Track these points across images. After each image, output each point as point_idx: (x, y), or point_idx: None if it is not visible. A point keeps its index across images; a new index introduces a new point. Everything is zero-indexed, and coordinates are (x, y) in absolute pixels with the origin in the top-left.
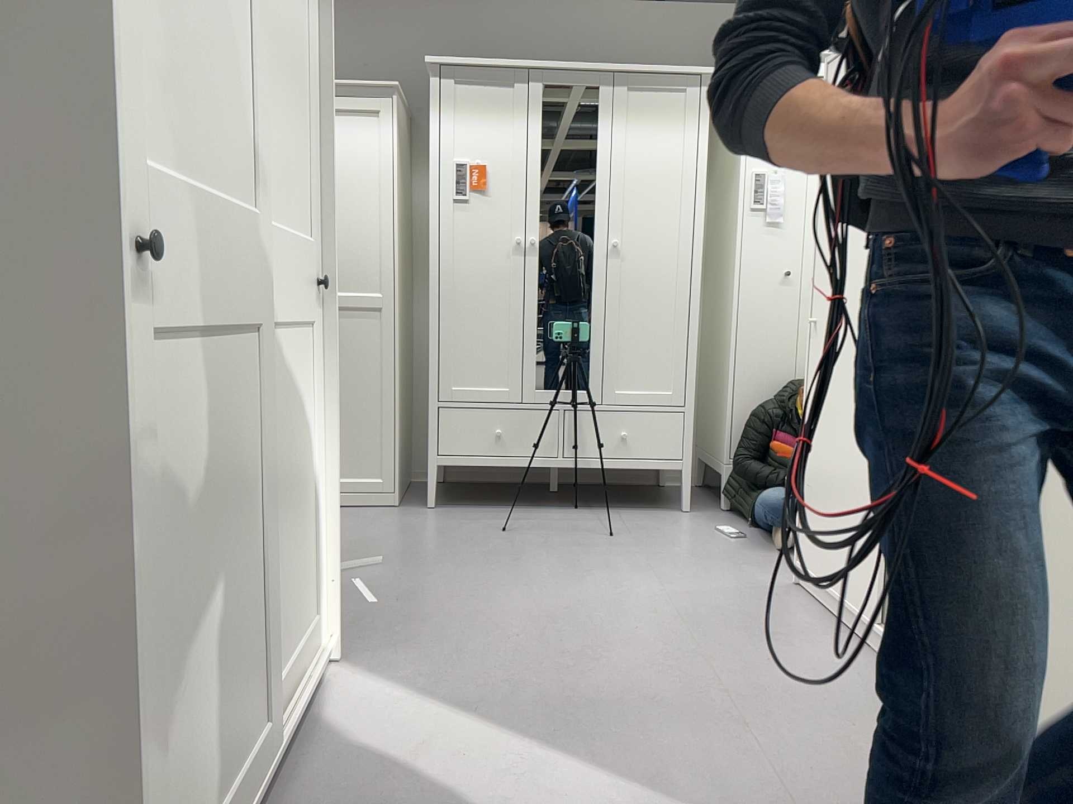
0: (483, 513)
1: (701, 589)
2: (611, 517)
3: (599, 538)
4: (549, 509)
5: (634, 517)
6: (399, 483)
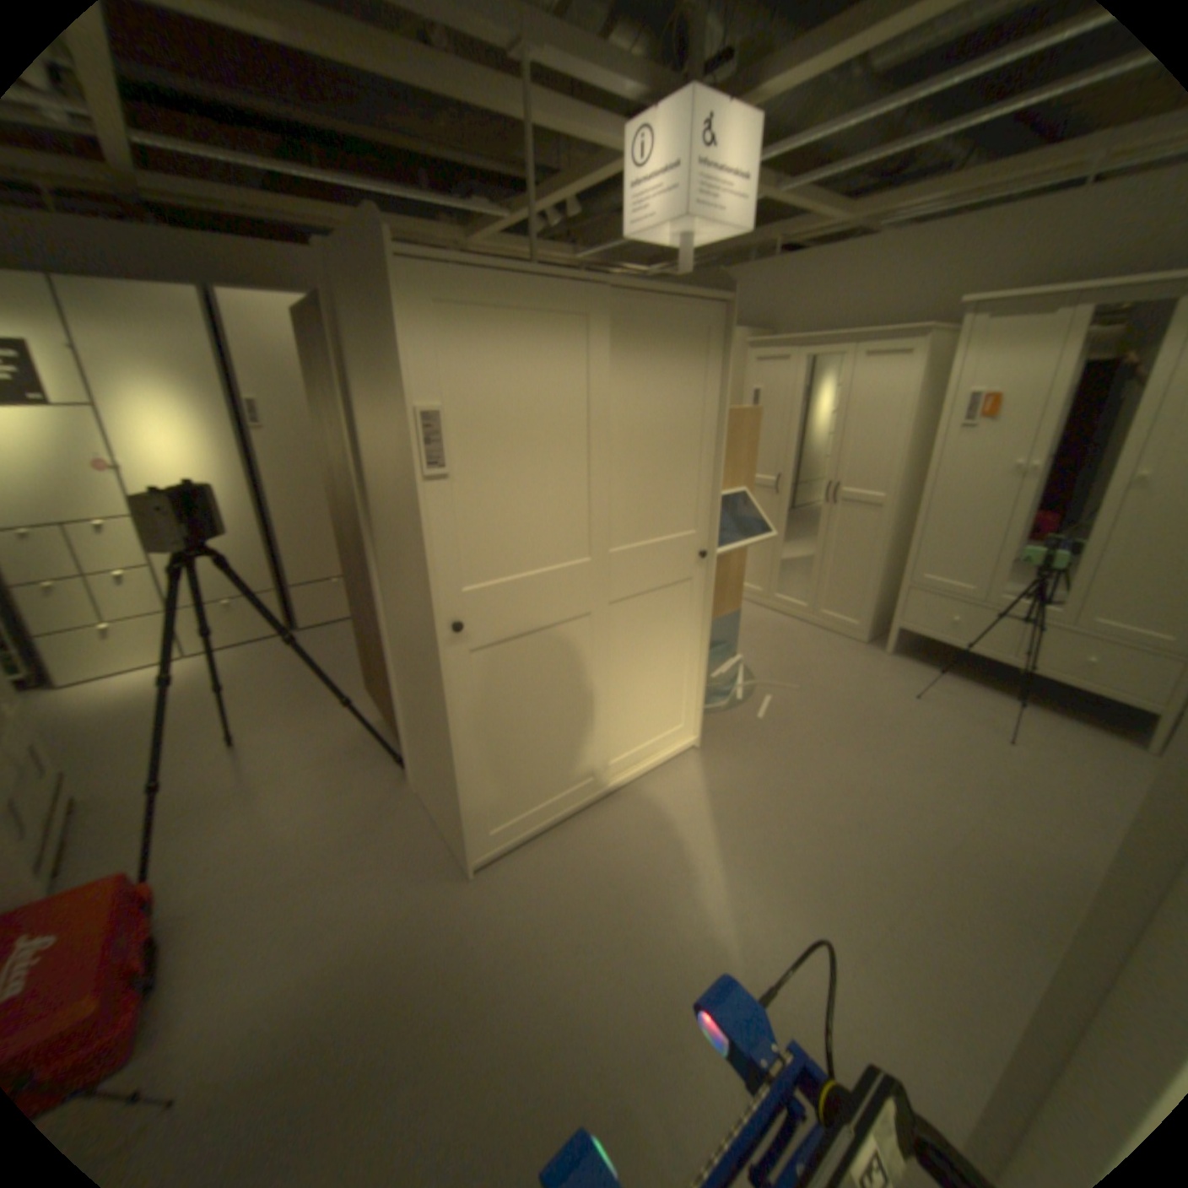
0: (927, 672)
1: (1026, 837)
2: (1047, 722)
3: (1000, 739)
4: (993, 691)
5: (1076, 733)
6: (874, 628)
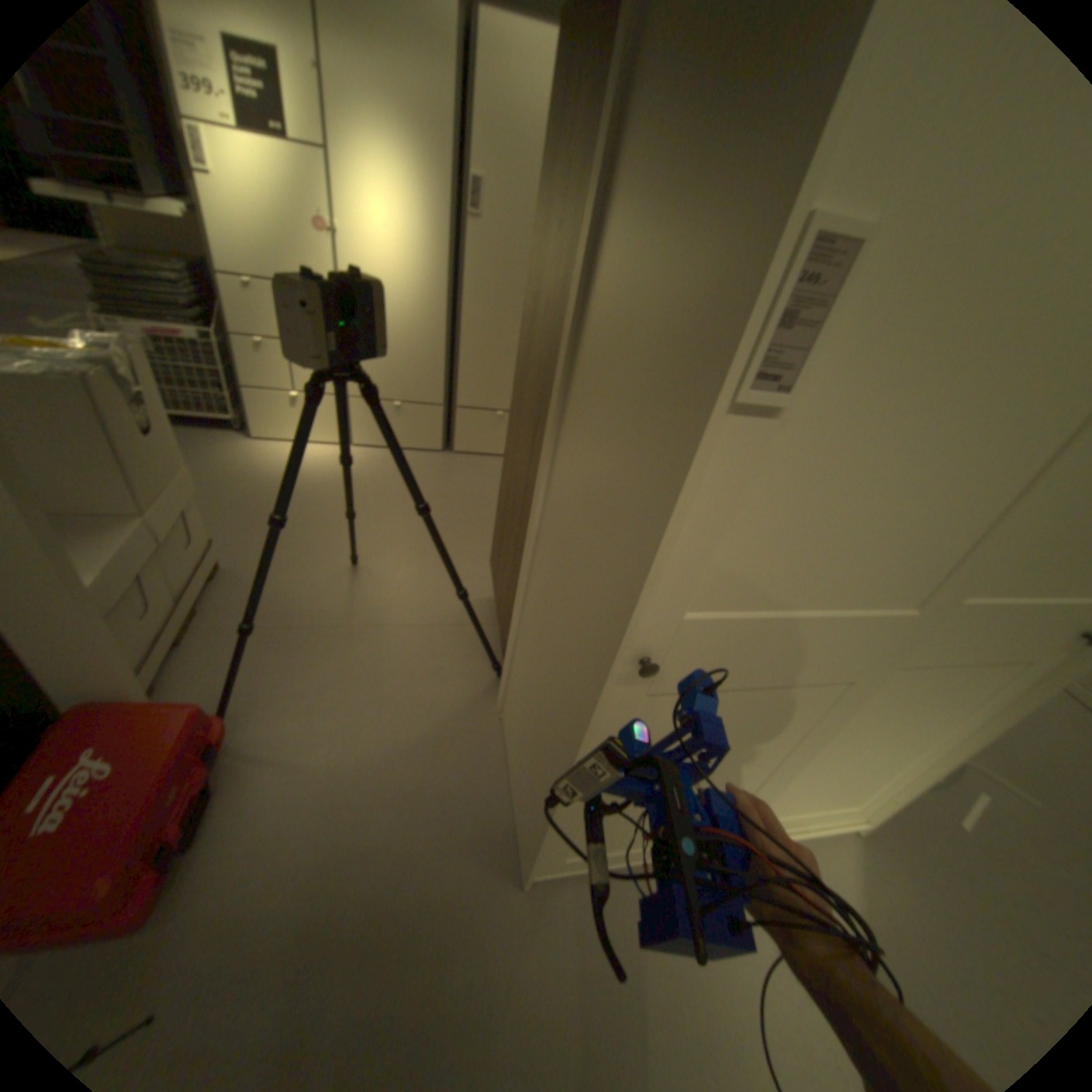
0: None
1: None
2: None
3: None
4: None
5: None
6: None
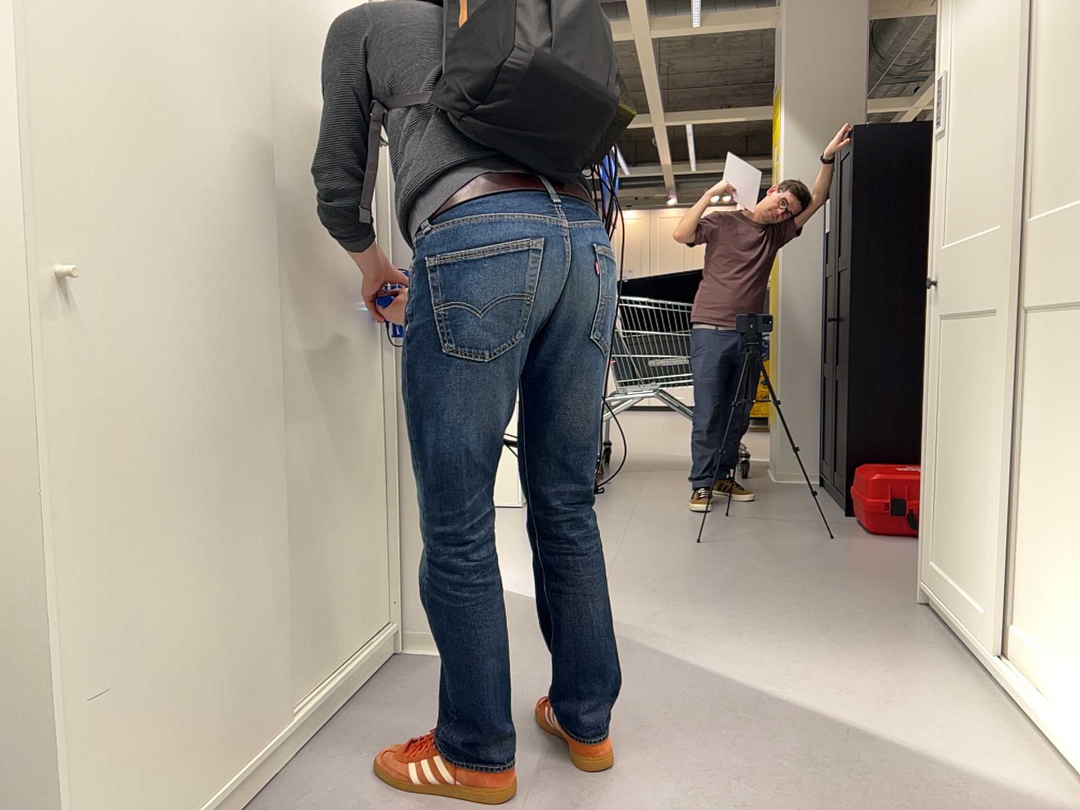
0: None
1: None
2: None
3: None
4: None
5: None
6: None
